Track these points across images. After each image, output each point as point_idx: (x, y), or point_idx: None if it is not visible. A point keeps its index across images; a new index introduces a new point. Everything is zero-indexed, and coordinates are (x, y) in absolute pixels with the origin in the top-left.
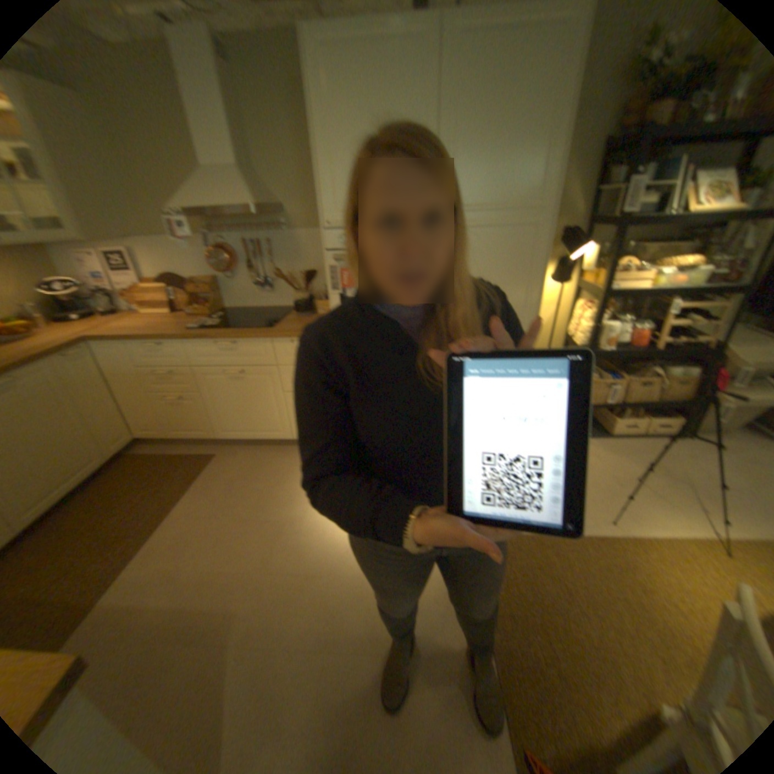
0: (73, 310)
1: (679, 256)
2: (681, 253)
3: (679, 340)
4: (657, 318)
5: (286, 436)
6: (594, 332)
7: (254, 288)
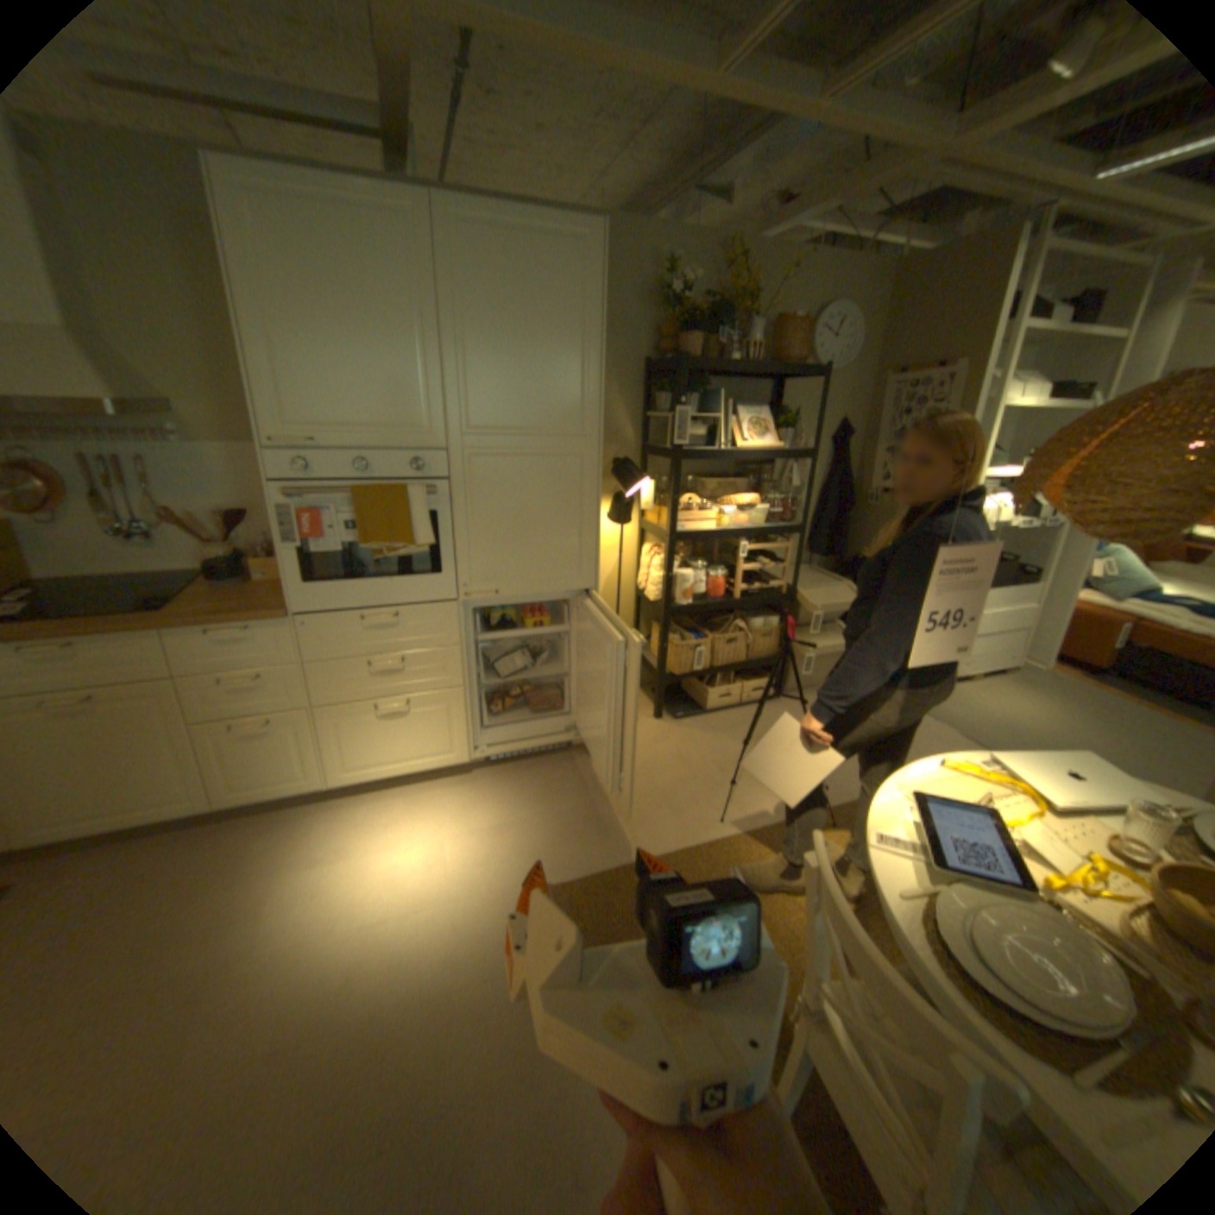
0: None
1: (737, 494)
2: (739, 490)
3: (753, 587)
4: (728, 563)
5: (201, 807)
6: (667, 584)
7: (113, 542)
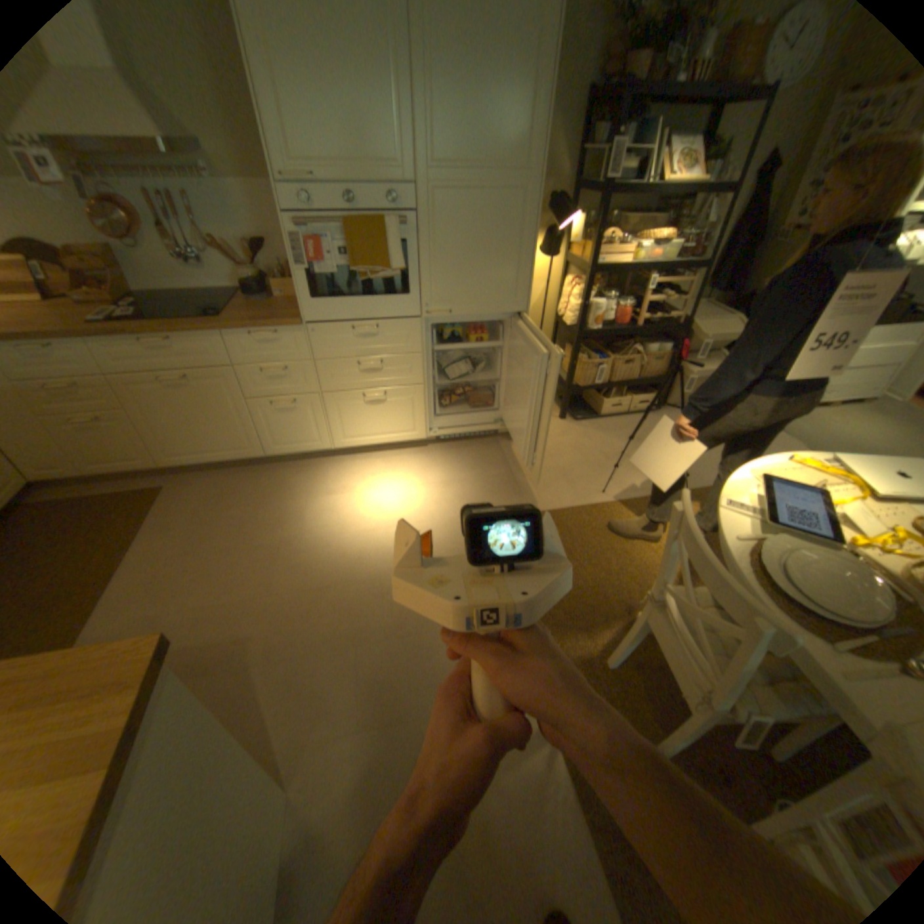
0: None
1: (656, 229)
2: (658, 226)
3: (655, 317)
4: (637, 295)
5: (258, 453)
6: (582, 312)
7: (175, 263)
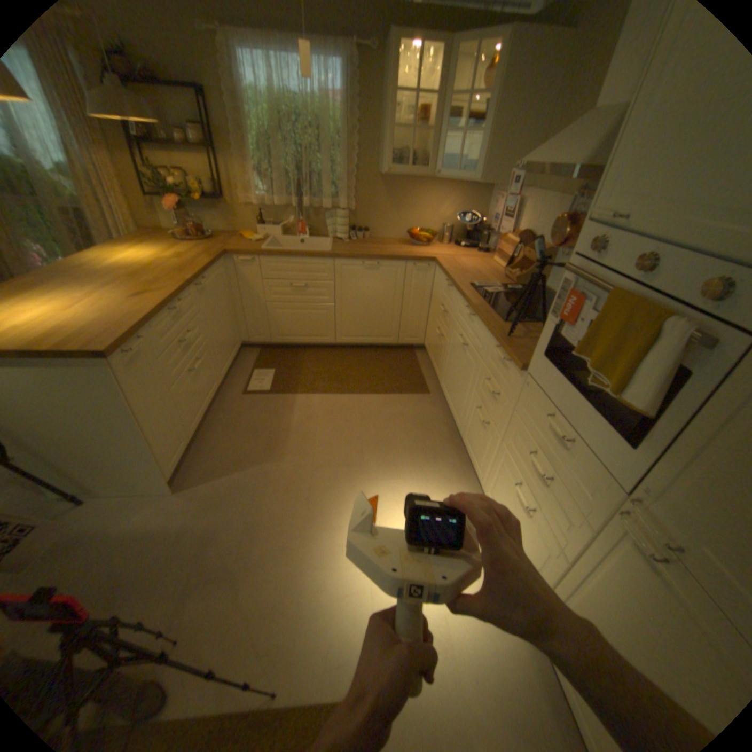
0: (472, 241)
1: None
2: None
3: None
4: None
5: (460, 431)
6: None
7: None
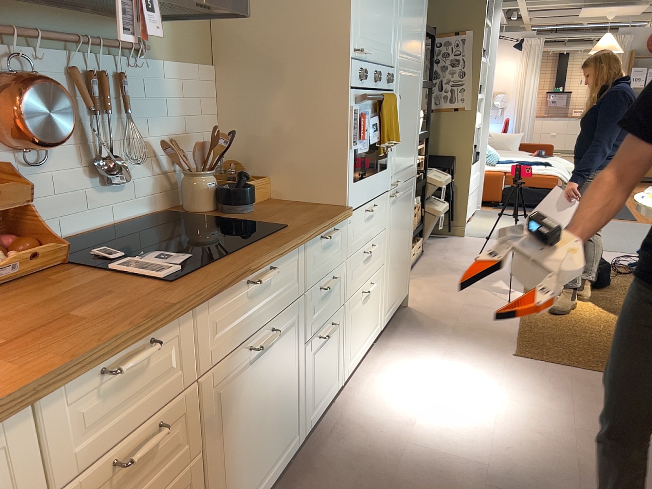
0: None
1: None
2: None
3: None
4: None
5: (300, 437)
6: None
7: (89, 185)
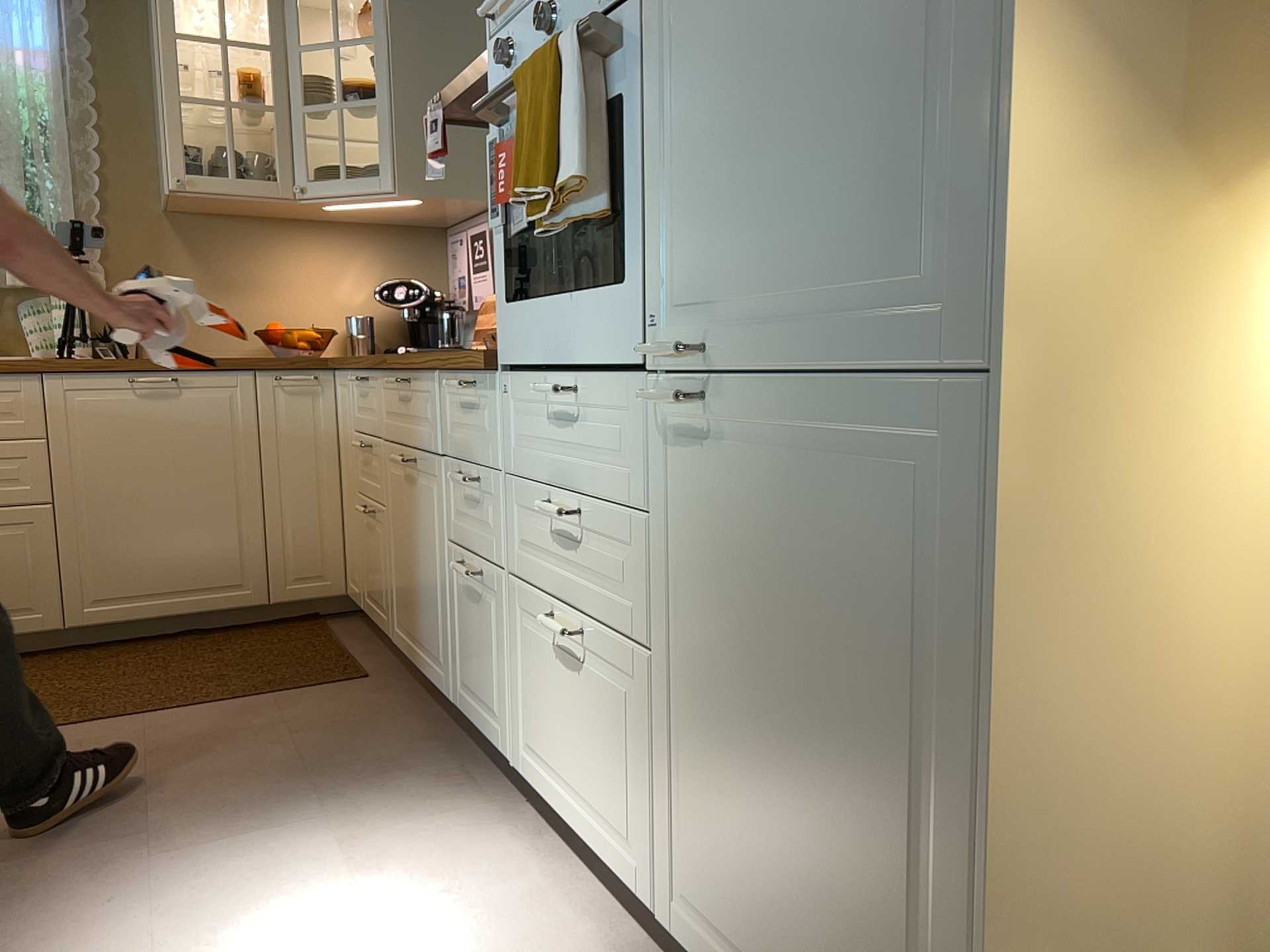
0: (426, 343)
1: None
2: None
3: None
4: None
5: (448, 691)
6: None
7: None
